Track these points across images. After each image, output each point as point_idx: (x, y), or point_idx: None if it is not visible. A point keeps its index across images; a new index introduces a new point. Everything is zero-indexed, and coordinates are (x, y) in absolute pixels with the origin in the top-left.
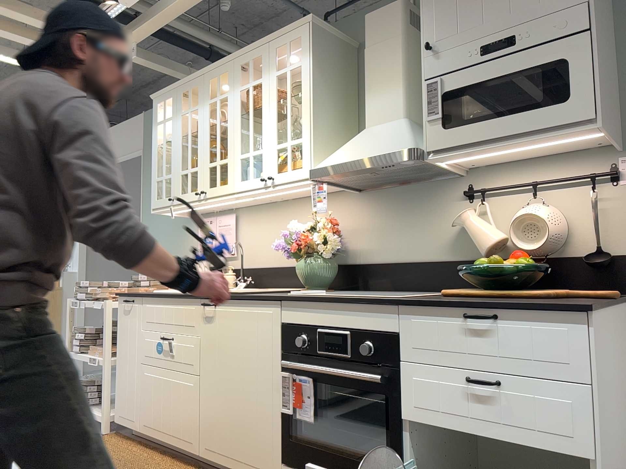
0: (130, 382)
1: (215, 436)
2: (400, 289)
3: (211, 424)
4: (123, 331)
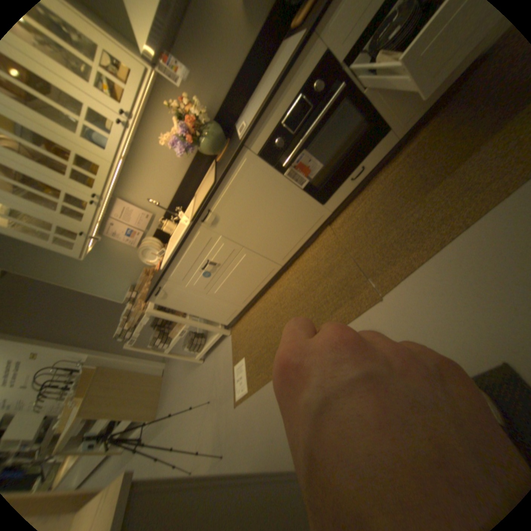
0: (214, 304)
1: (282, 248)
2: (252, 91)
3: (275, 248)
4: (178, 301)
